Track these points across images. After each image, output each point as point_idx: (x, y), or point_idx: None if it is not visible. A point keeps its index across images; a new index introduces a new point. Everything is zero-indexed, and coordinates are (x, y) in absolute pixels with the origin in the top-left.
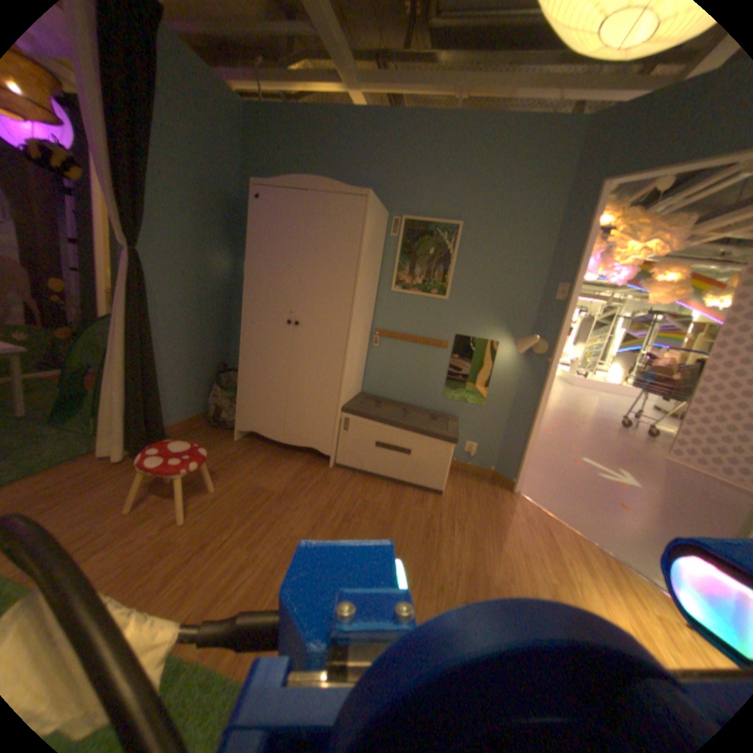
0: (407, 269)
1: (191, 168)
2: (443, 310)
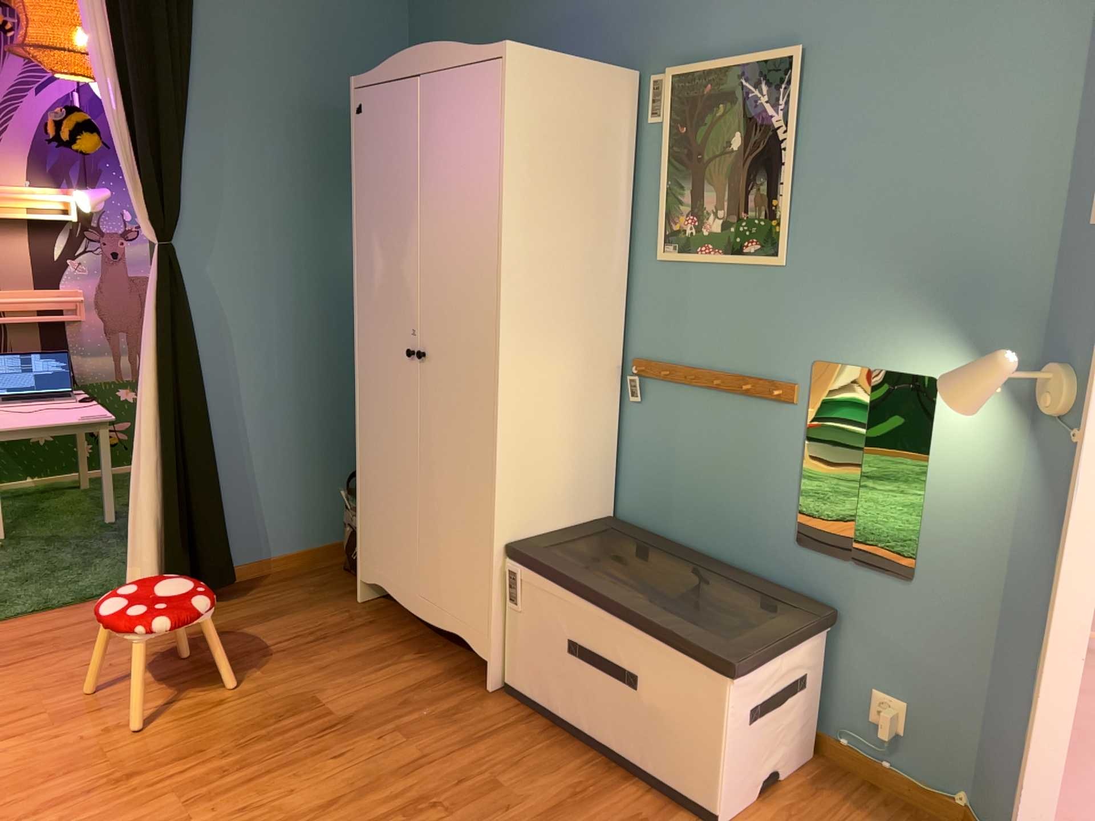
0: (689, 199)
1: (295, 84)
2: (780, 295)
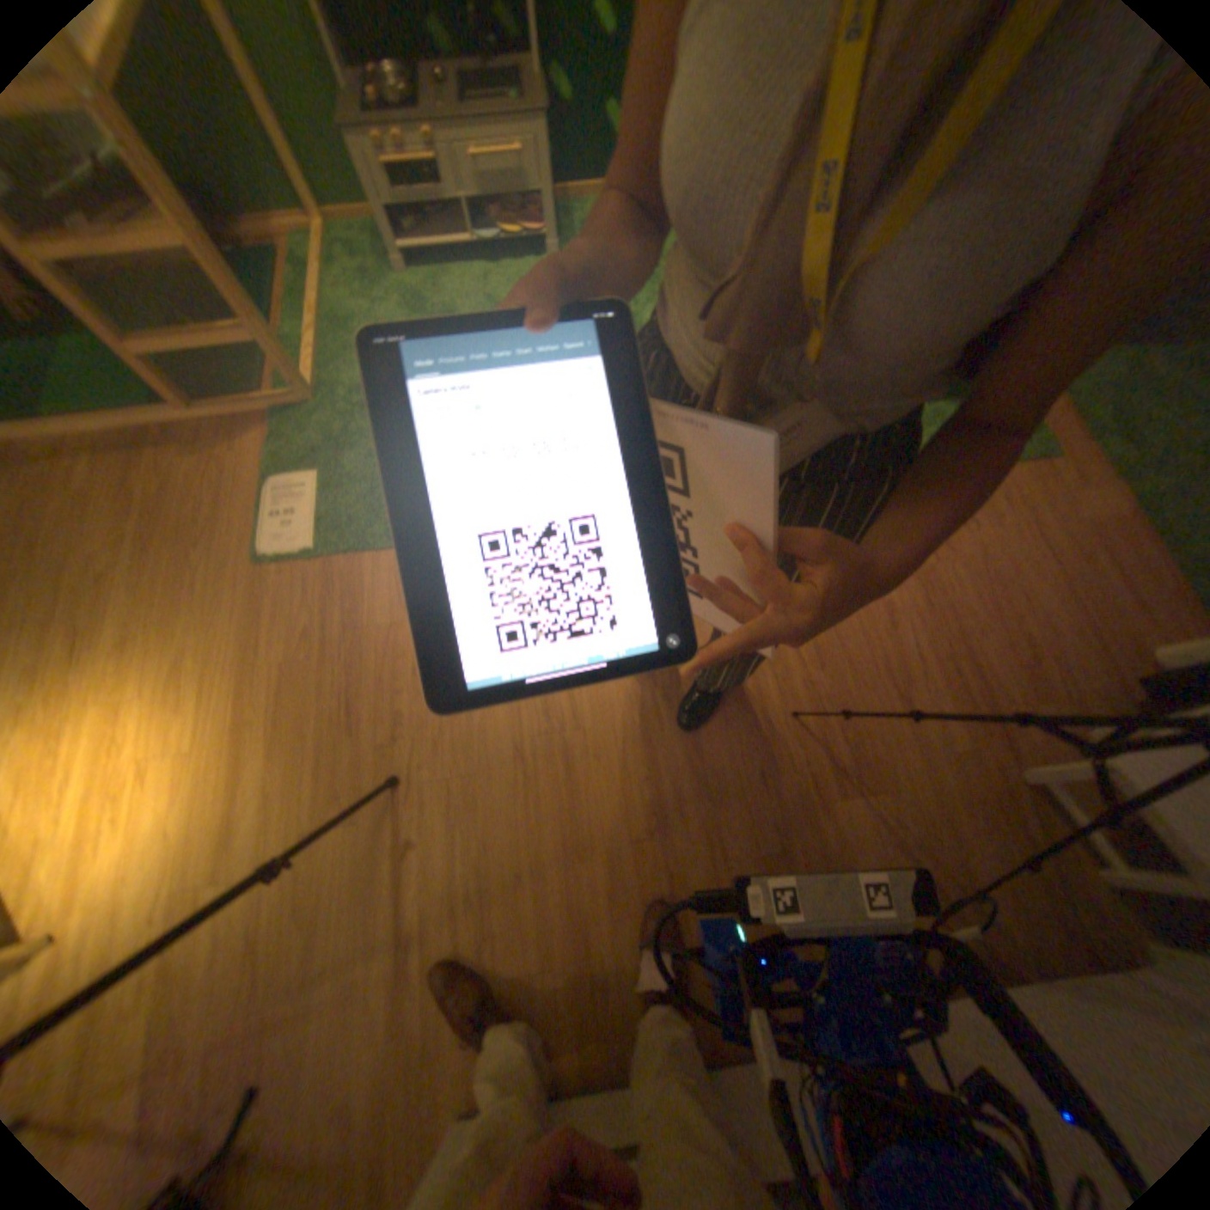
0: None
1: None
2: None
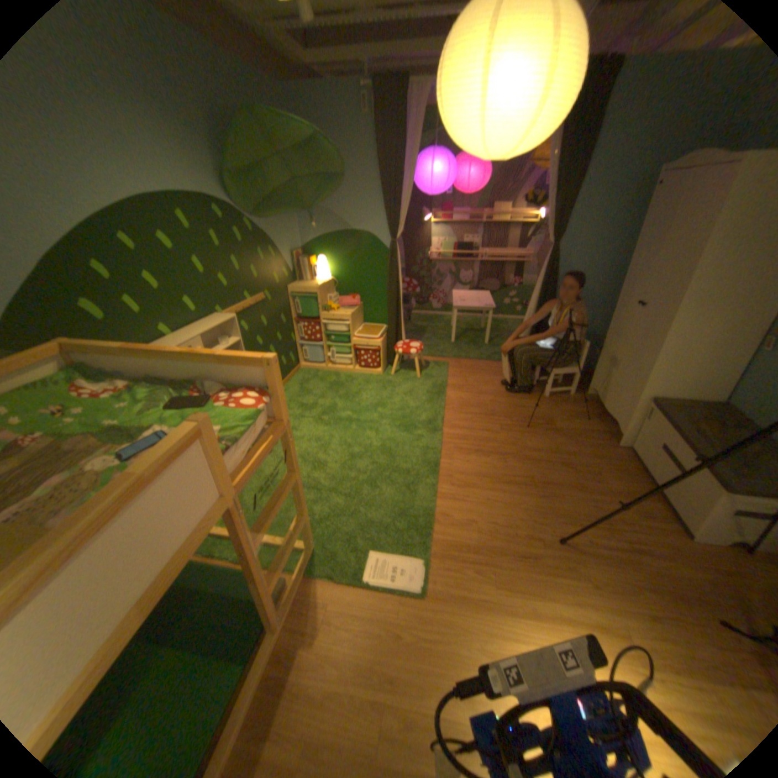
0: None
1: (638, 166)
2: None
